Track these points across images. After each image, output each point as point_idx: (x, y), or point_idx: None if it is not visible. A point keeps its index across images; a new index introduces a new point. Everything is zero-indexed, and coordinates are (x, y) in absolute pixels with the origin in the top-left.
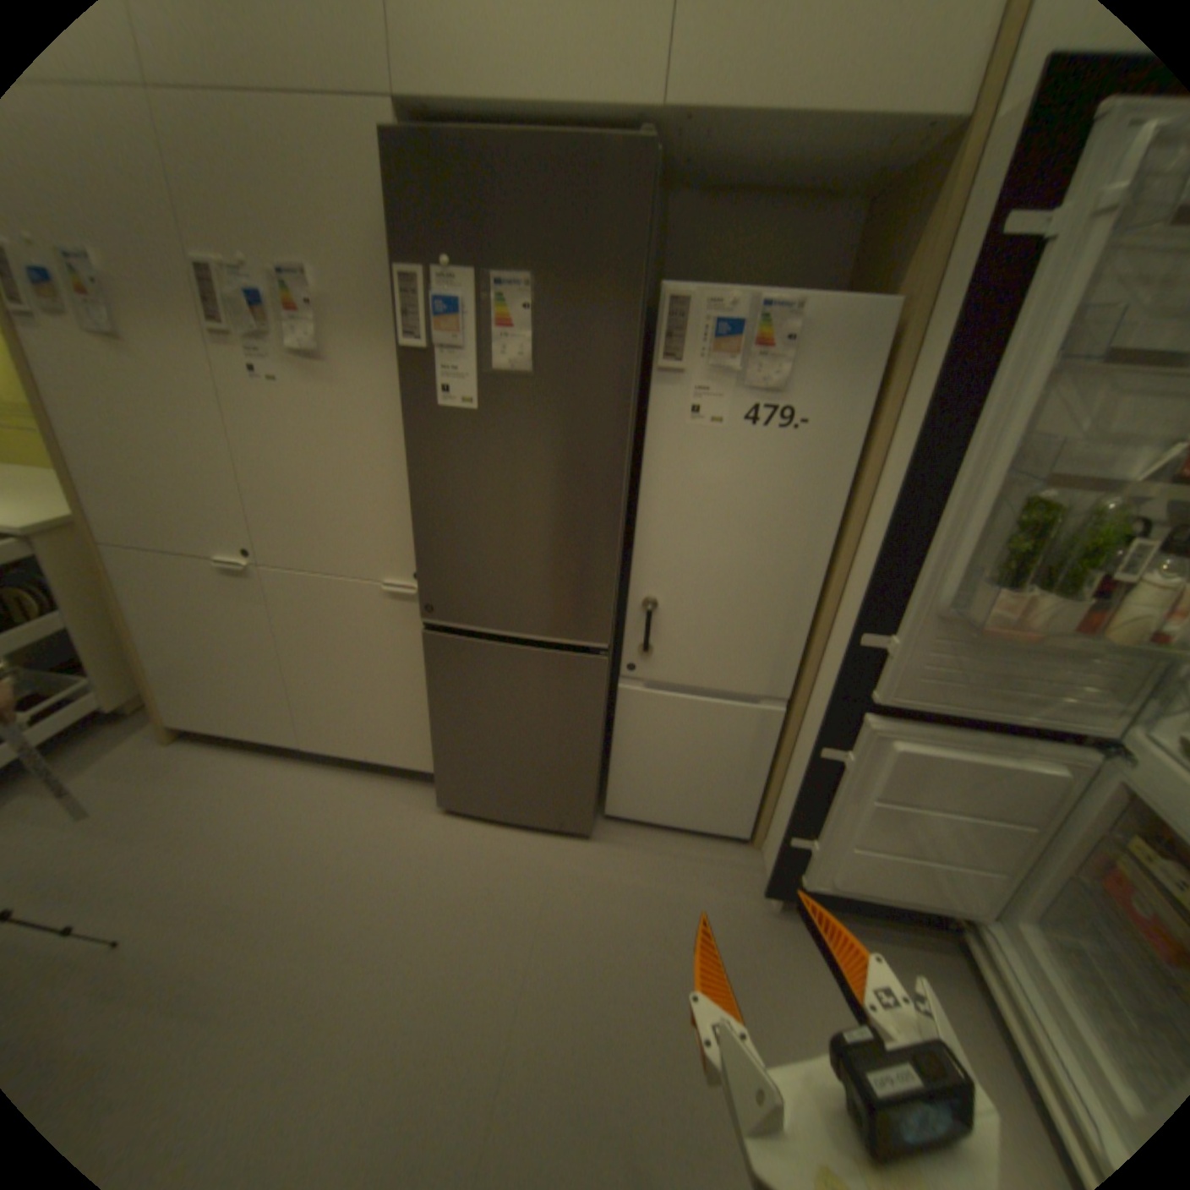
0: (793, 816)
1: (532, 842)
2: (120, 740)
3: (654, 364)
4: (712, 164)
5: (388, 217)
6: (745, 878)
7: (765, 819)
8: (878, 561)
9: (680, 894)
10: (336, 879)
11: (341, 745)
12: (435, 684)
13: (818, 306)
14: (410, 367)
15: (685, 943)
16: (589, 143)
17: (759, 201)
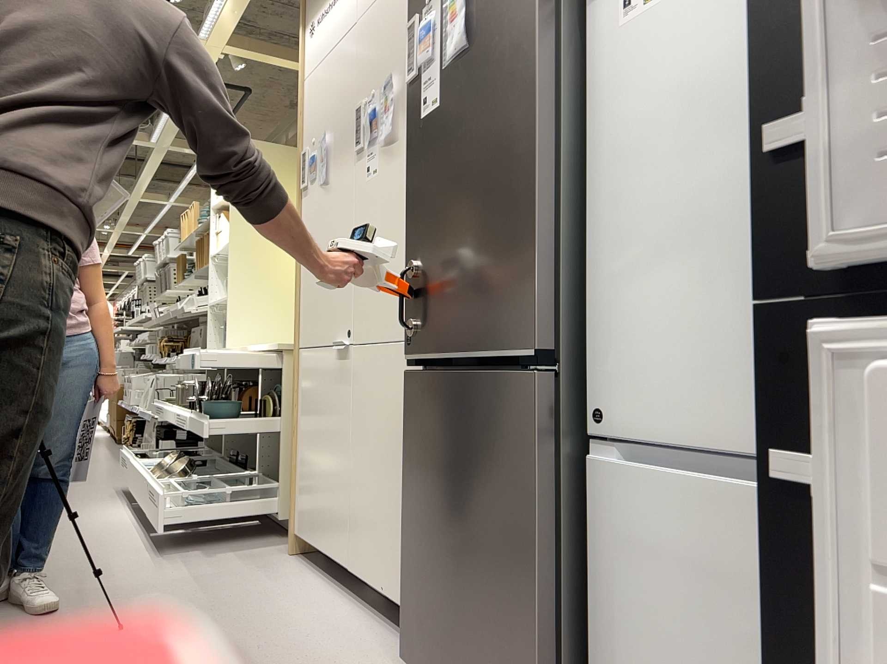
0: None
1: None
2: (273, 544)
3: None
4: None
5: None
6: None
7: None
8: None
9: None
10: None
11: (369, 568)
12: (407, 448)
13: None
14: (411, 98)
15: None
16: None
17: None
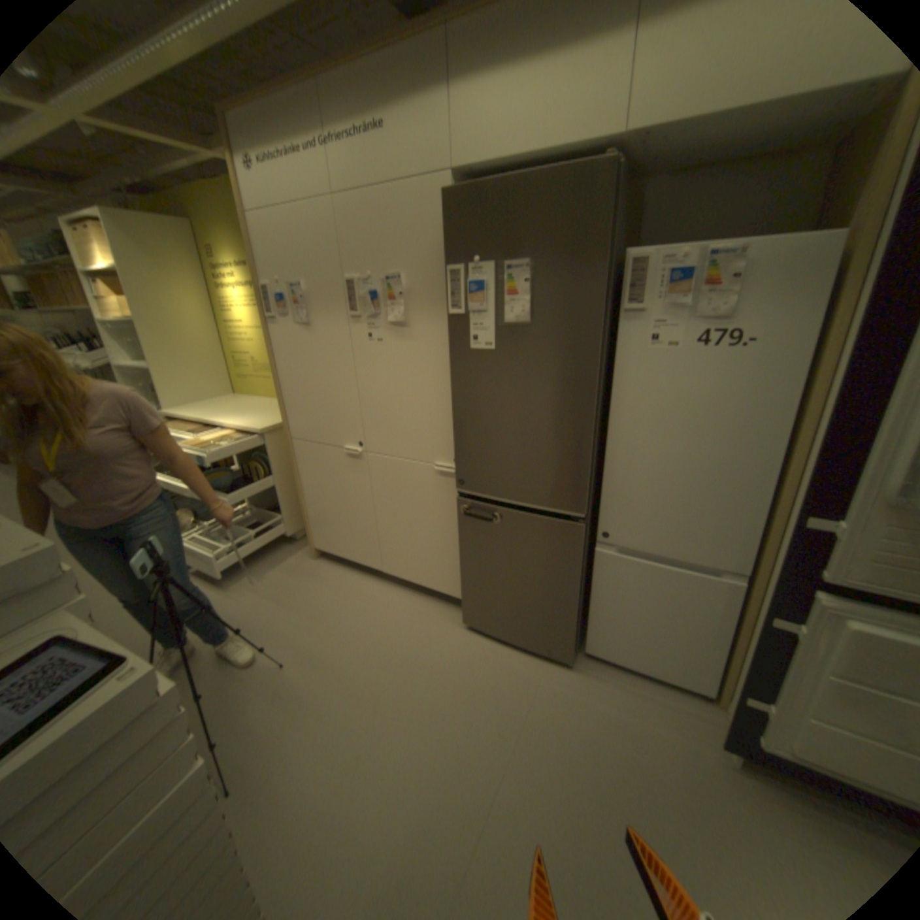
0: (748, 677)
1: (527, 662)
2: (293, 553)
3: (623, 307)
4: (675, 155)
5: (445, 239)
6: (709, 731)
7: (731, 683)
8: (820, 453)
9: (644, 728)
10: (396, 657)
11: (406, 572)
12: (464, 534)
13: (760, 247)
14: (455, 326)
15: (645, 768)
16: (569, 169)
17: (724, 170)
